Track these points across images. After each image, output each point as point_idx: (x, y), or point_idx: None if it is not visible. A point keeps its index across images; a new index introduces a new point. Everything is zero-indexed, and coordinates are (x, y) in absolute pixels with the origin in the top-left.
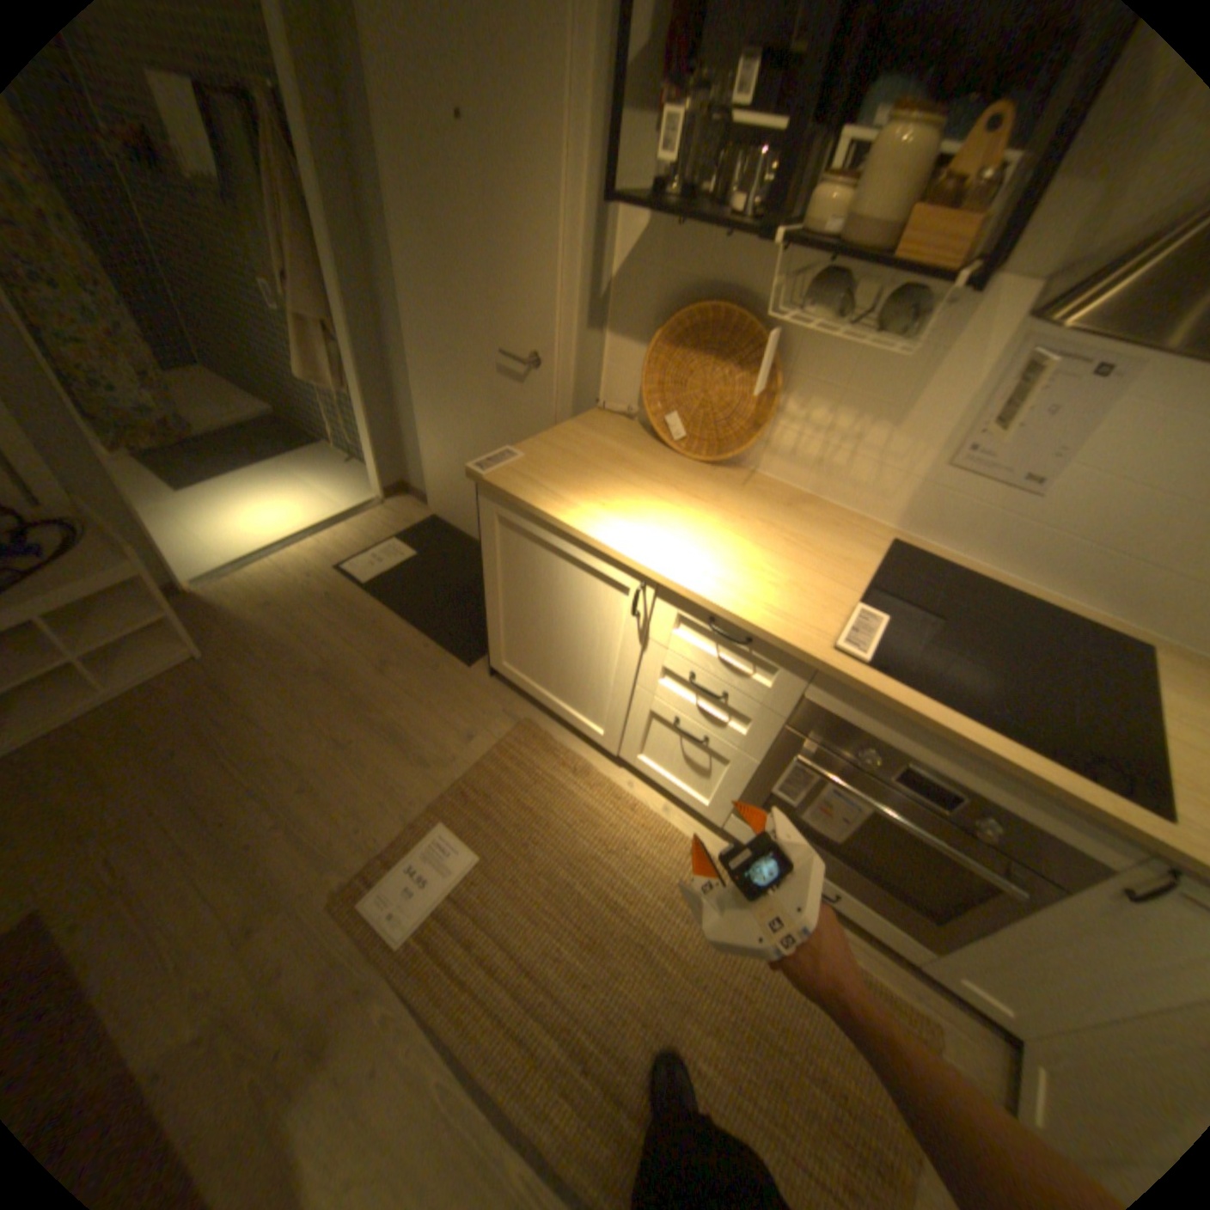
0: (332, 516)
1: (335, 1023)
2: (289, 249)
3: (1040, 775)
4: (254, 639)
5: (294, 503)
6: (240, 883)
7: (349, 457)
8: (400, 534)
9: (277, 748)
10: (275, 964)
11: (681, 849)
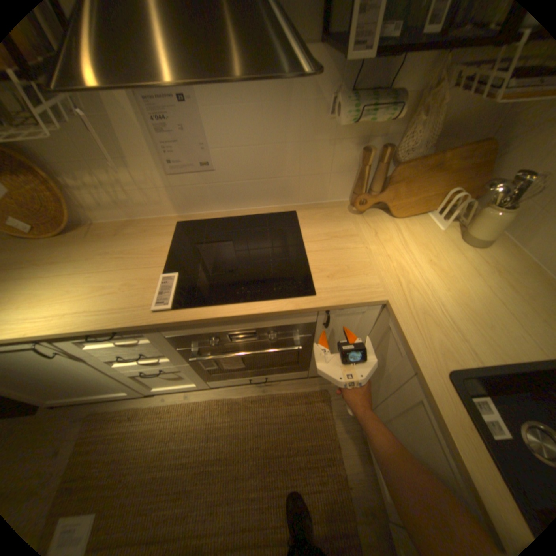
0: None
1: None
2: None
3: (262, 312)
4: None
5: None
6: None
7: None
8: None
9: None
10: None
11: (200, 410)
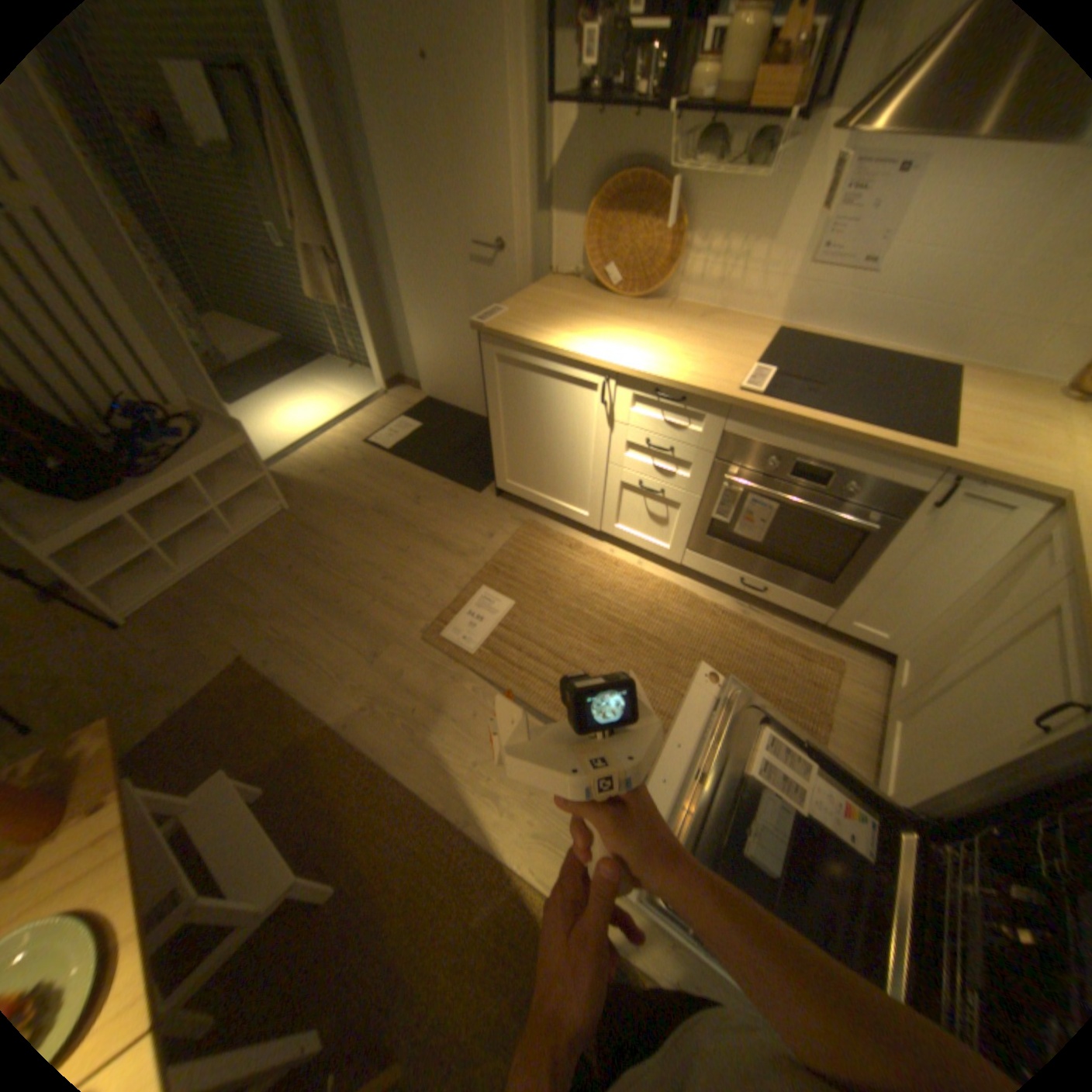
0: (349, 406)
1: (442, 694)
2: (289, 189)
3: (871, 436)
4: (319, 494)
5: (318, 401)
6: (359, 631)
7: (349, 362)
8: (404, 412)
9: (357, 556)
10: (395, 669)
11: (652, 583)
